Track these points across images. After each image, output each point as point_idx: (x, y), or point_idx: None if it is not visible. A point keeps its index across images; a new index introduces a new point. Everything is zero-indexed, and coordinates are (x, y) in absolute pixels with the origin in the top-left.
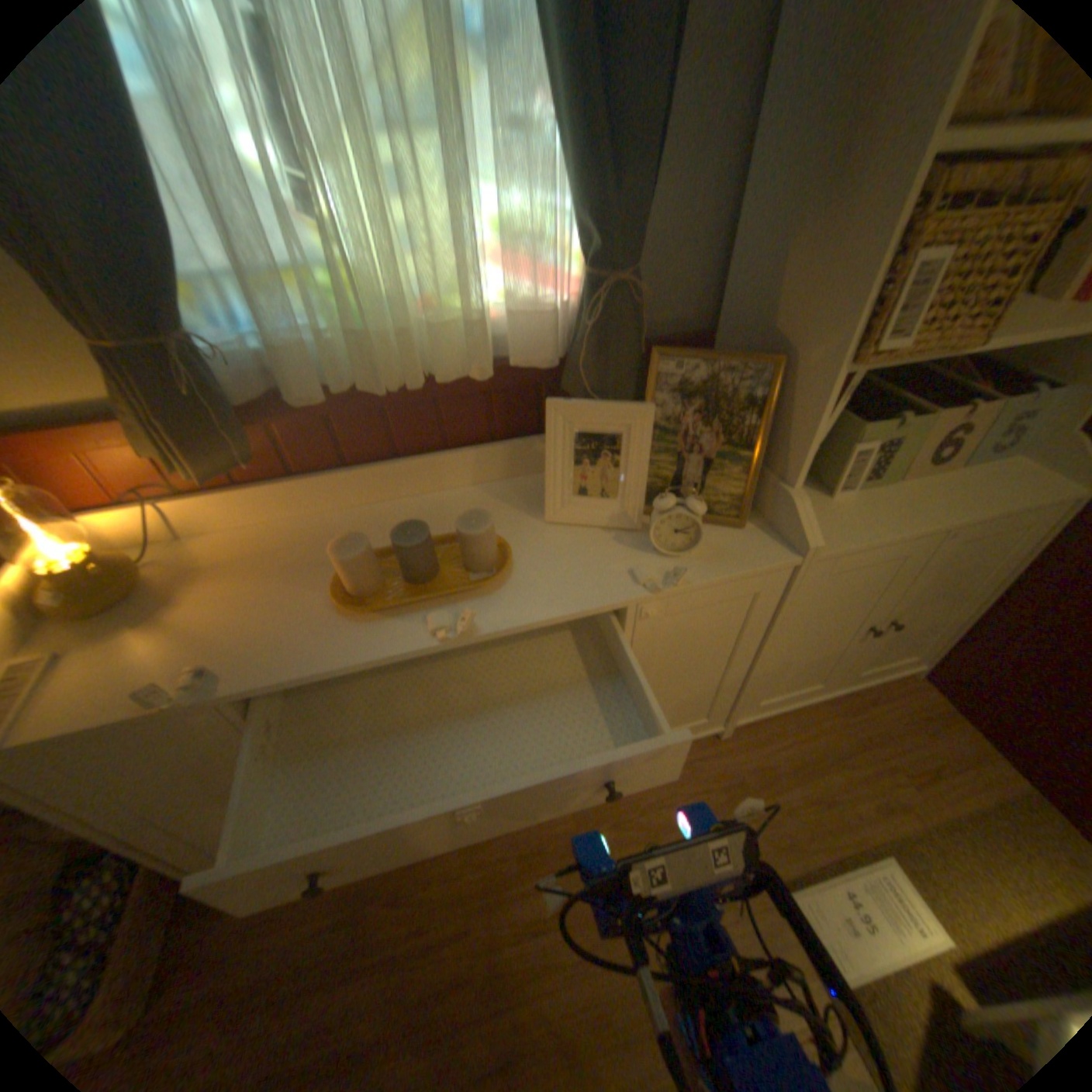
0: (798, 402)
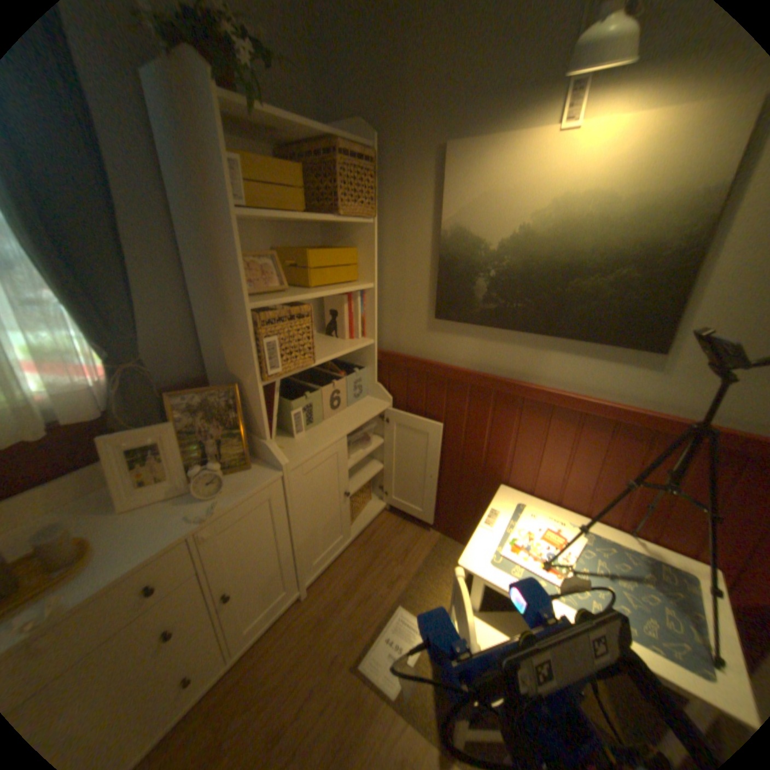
0: (251, 401)
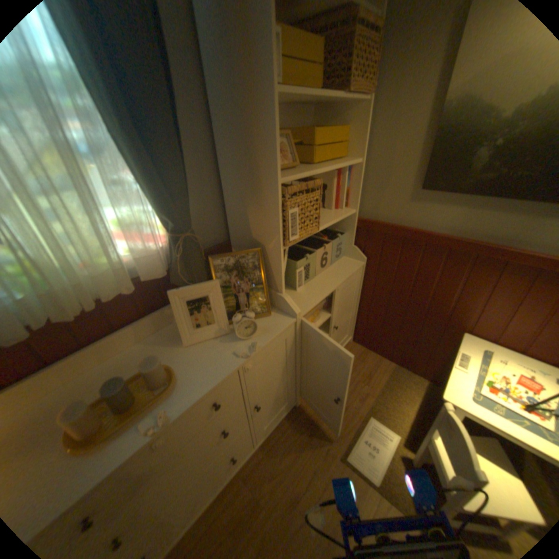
0: (271, 262)
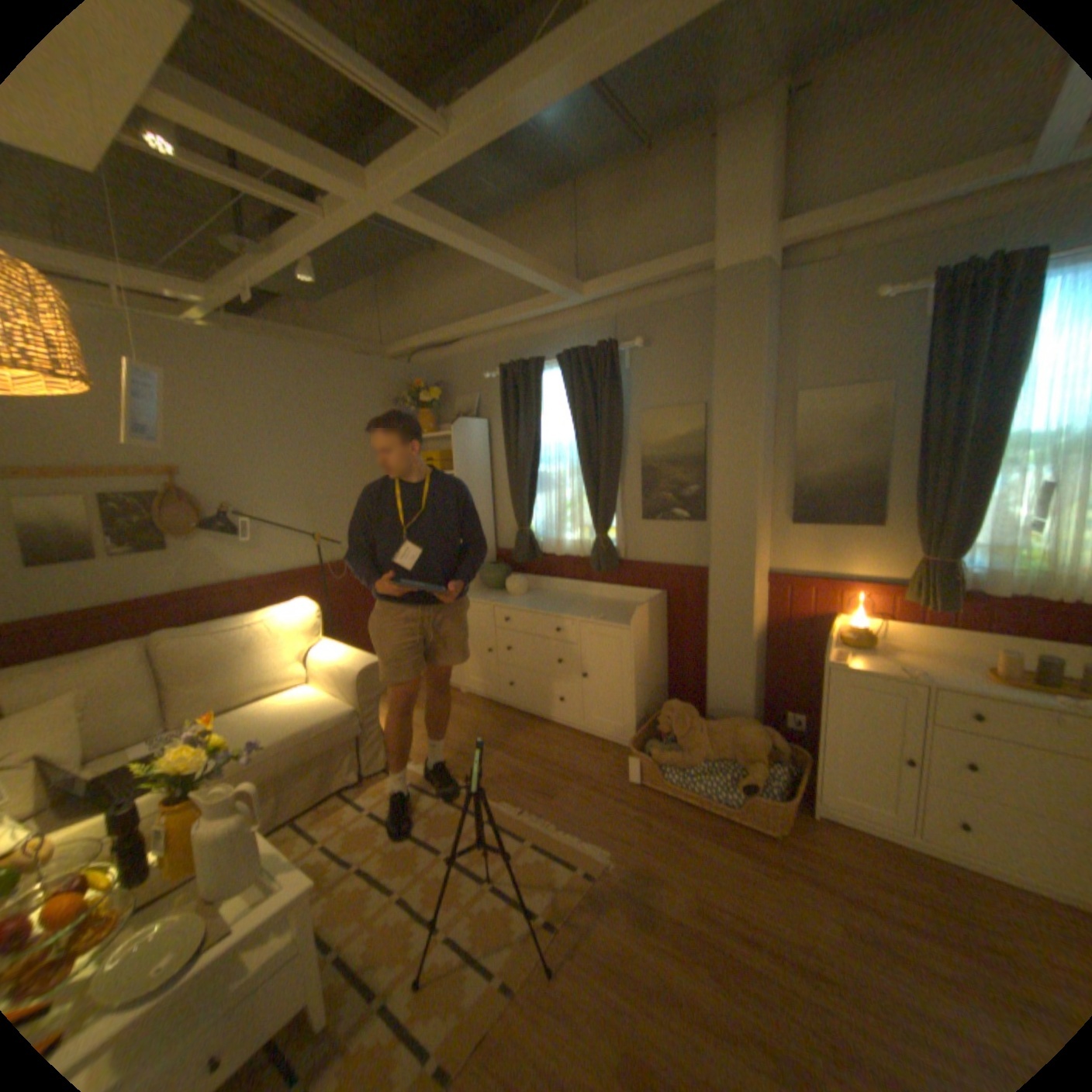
0: None
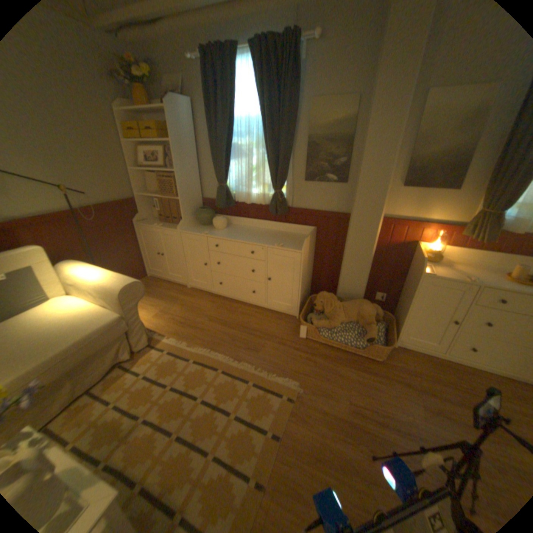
0: None
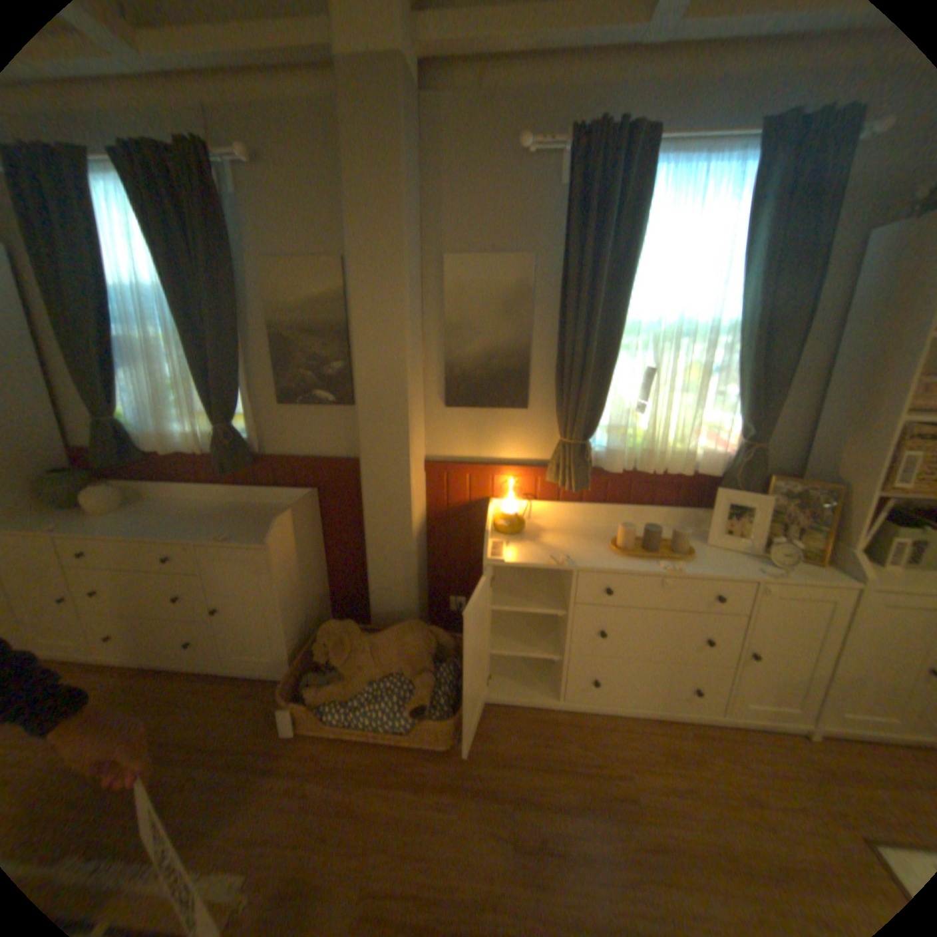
0: (853, 508)
